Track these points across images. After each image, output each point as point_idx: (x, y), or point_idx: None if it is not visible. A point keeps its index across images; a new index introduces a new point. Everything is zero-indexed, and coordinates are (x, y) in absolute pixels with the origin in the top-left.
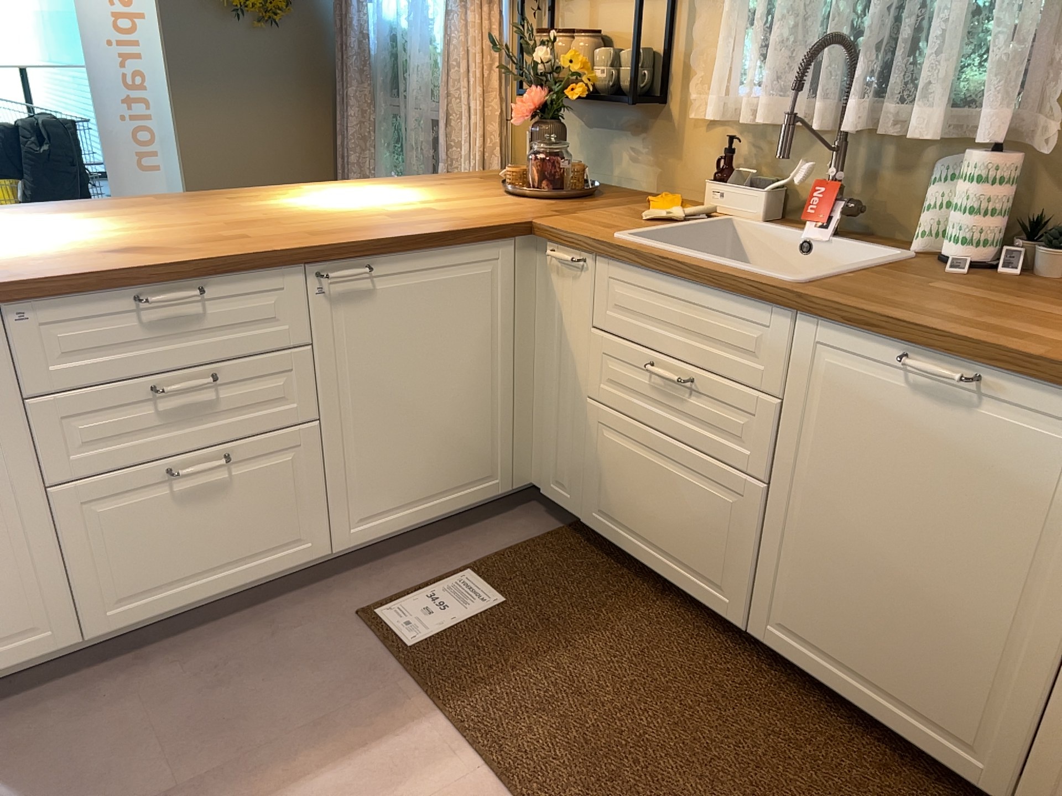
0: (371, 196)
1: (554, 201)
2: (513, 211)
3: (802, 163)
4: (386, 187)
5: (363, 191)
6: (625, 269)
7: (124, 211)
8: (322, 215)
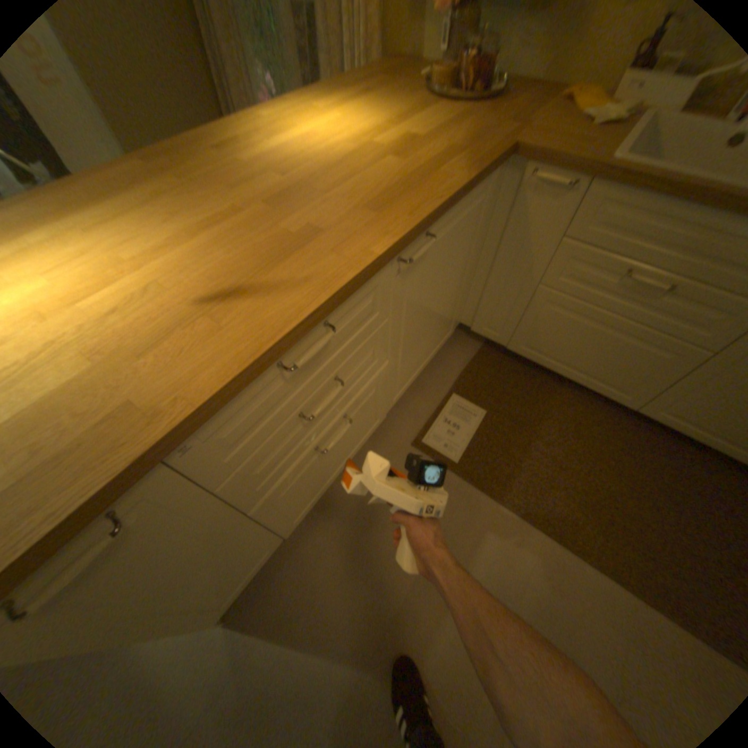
0: (336, 118)
1: (490, 102)
2: (478, 123)
3: None
4: (330, 100)
5: (317, 109)
6: (634, 192)
7: (129, 193)
8: (334, 162)
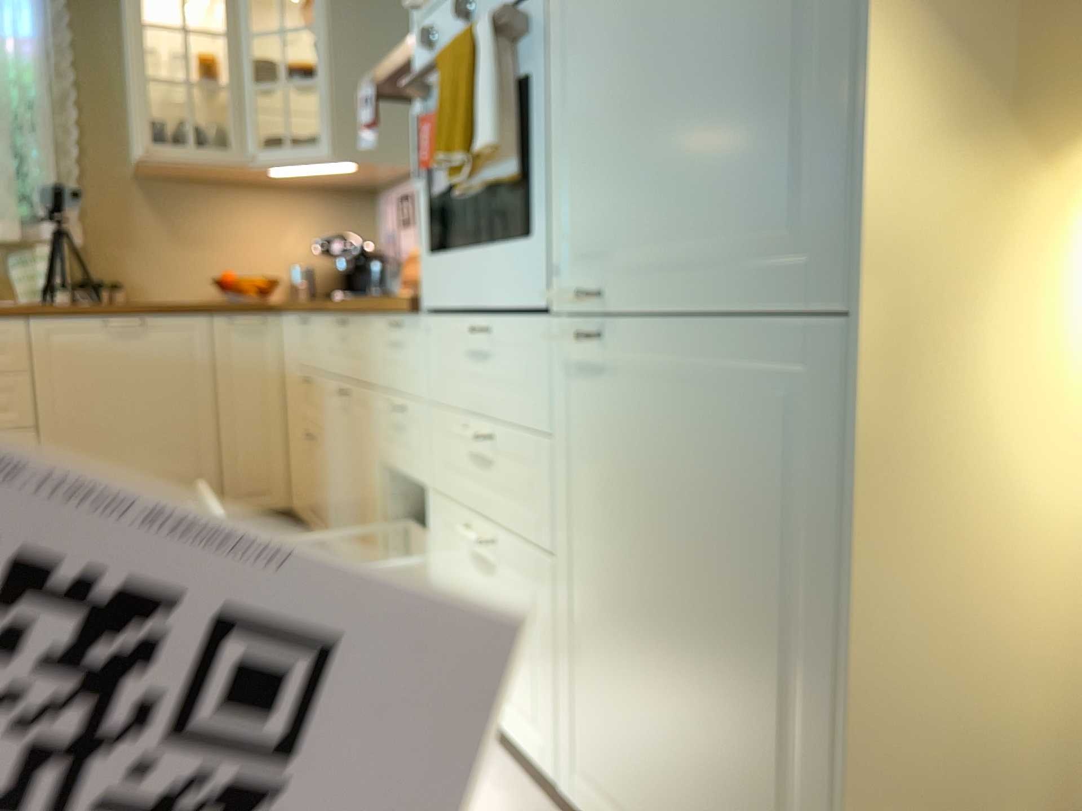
0: None
1: None
2: None
3: None
4: None
5: None
6: None
7: None
8: None
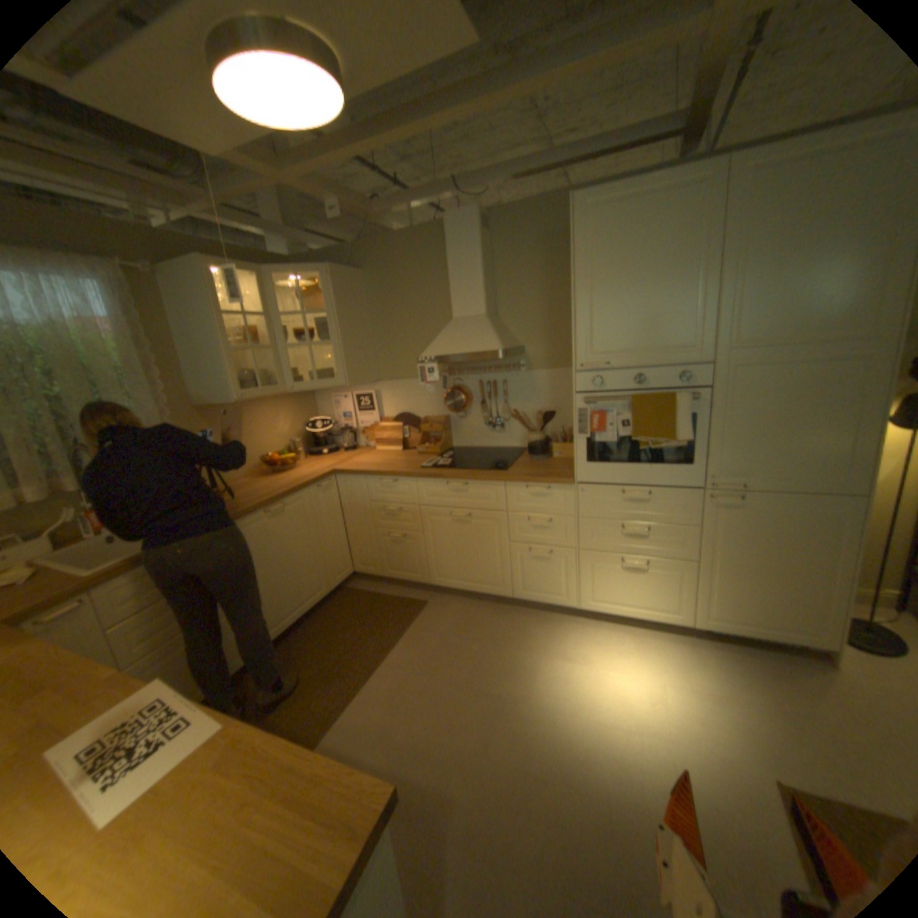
0: None
1: None
2: None
3: (65, 513)
4: None
5: None
6: (122, 581)
7: None
8: None
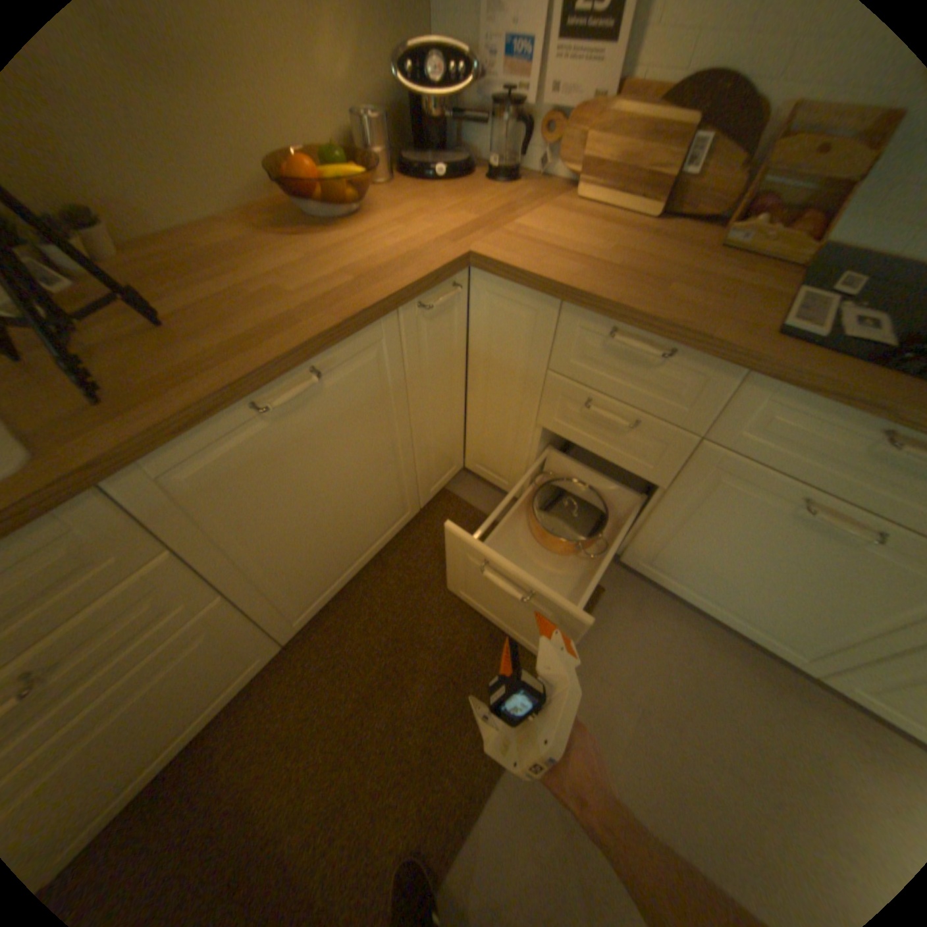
0: None
1: None
2: None
3: None
4: None
5: None
6: None
7: None
8: None
